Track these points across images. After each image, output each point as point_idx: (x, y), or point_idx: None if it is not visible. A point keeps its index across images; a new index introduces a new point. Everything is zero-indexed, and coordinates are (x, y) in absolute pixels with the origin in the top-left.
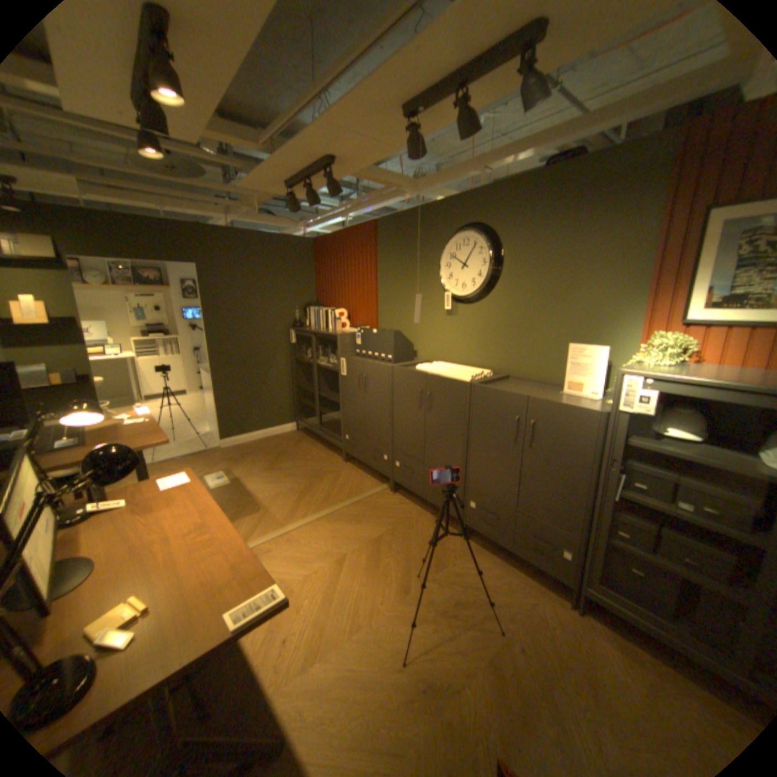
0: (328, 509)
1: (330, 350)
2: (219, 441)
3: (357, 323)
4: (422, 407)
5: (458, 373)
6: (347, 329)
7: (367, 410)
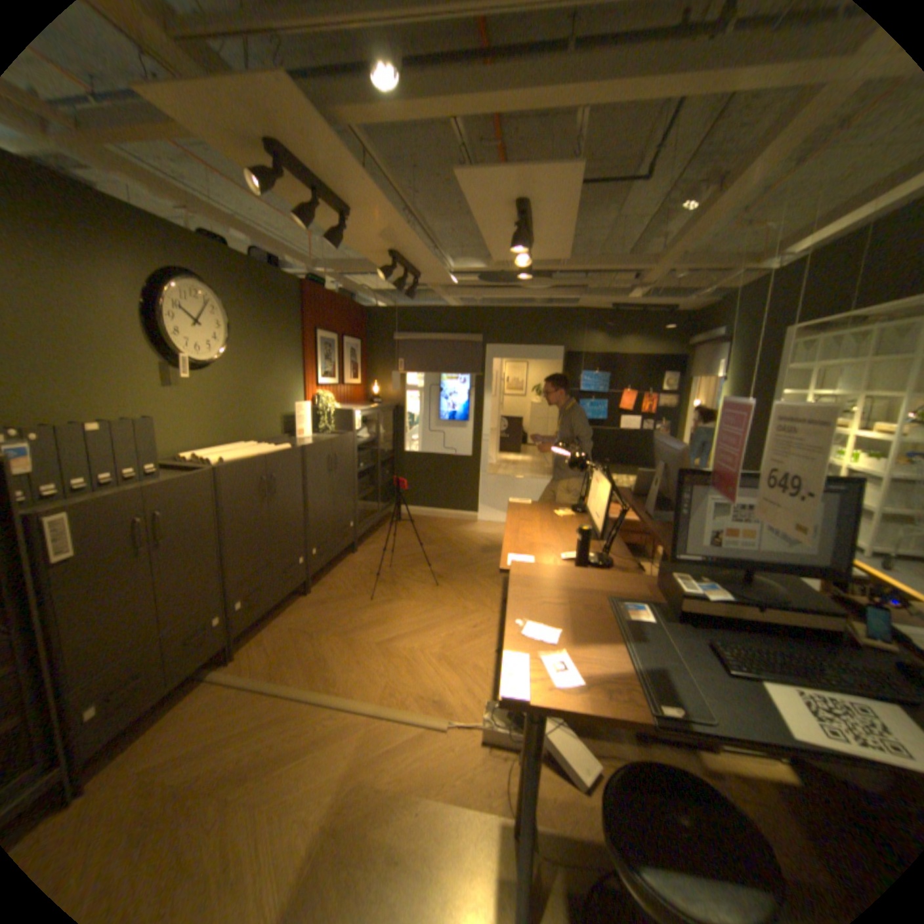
0: (307, 698)
1: None
2: None
3: None
4: (264, 498)
5: (258, 448)
6: None
7: (161, 580)
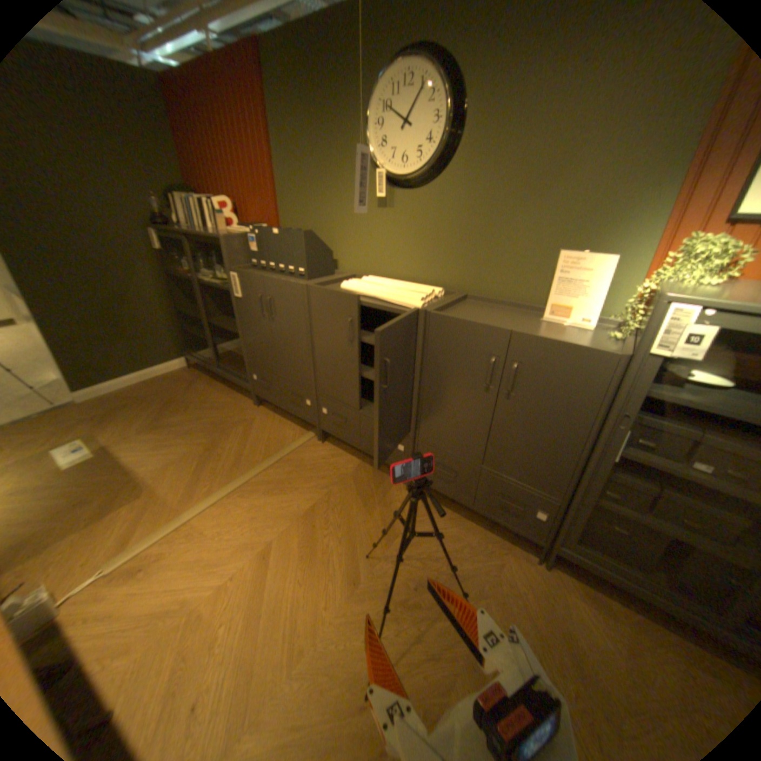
0: (240, 478)
1: (215, 259)
2: (71, 394)
3: (248, 219)
4: (353, 342)
5: (401, 293)
6: (234, 227)
7: (277, 344)
